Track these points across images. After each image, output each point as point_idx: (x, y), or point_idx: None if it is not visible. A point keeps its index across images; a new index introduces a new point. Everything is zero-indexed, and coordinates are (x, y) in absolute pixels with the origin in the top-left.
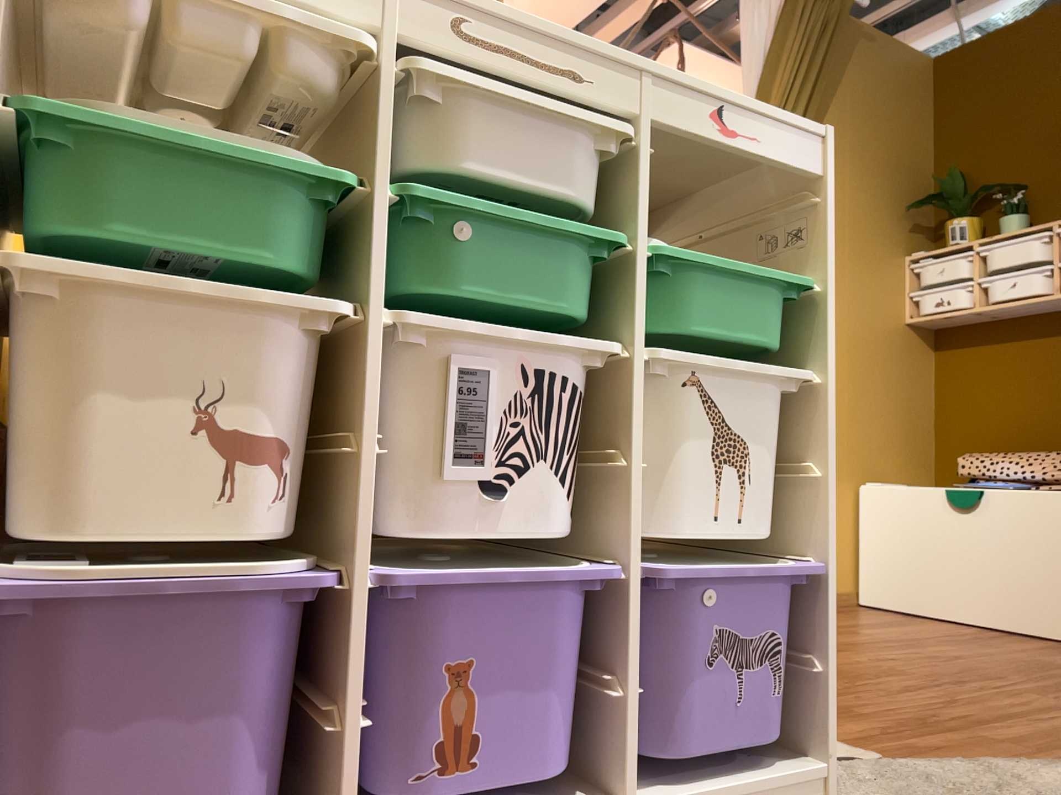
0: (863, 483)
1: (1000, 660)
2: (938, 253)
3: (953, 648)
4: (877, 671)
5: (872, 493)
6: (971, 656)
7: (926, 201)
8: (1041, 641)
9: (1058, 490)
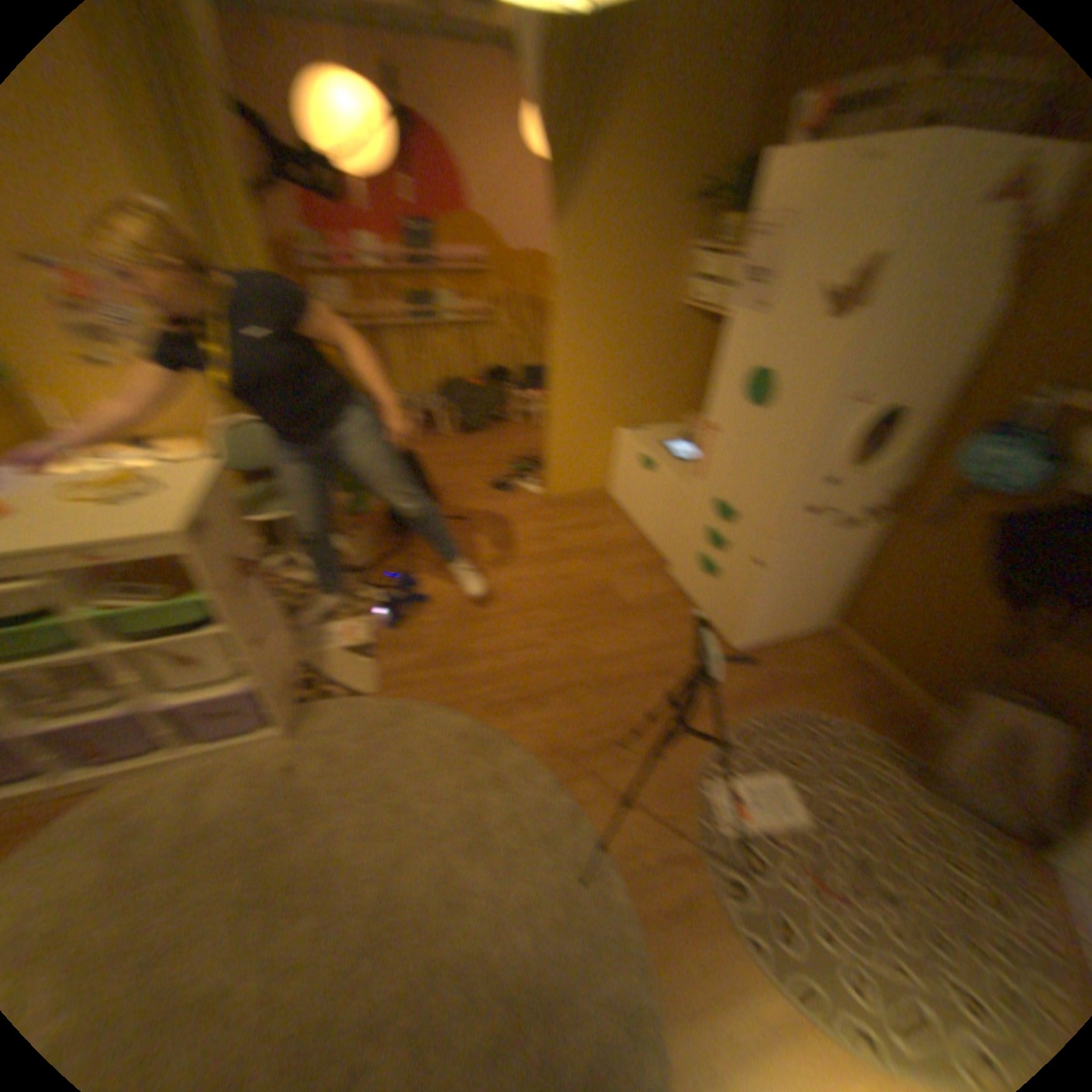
0: (620, 429)
1: (581, 588)
2: (719, 241)
3: (575, 570)
4: (487, 602)
5: (618, 441)
6: (570, 582)
7: (718, 187)
8: (649, 559)
9: (682, 483)
